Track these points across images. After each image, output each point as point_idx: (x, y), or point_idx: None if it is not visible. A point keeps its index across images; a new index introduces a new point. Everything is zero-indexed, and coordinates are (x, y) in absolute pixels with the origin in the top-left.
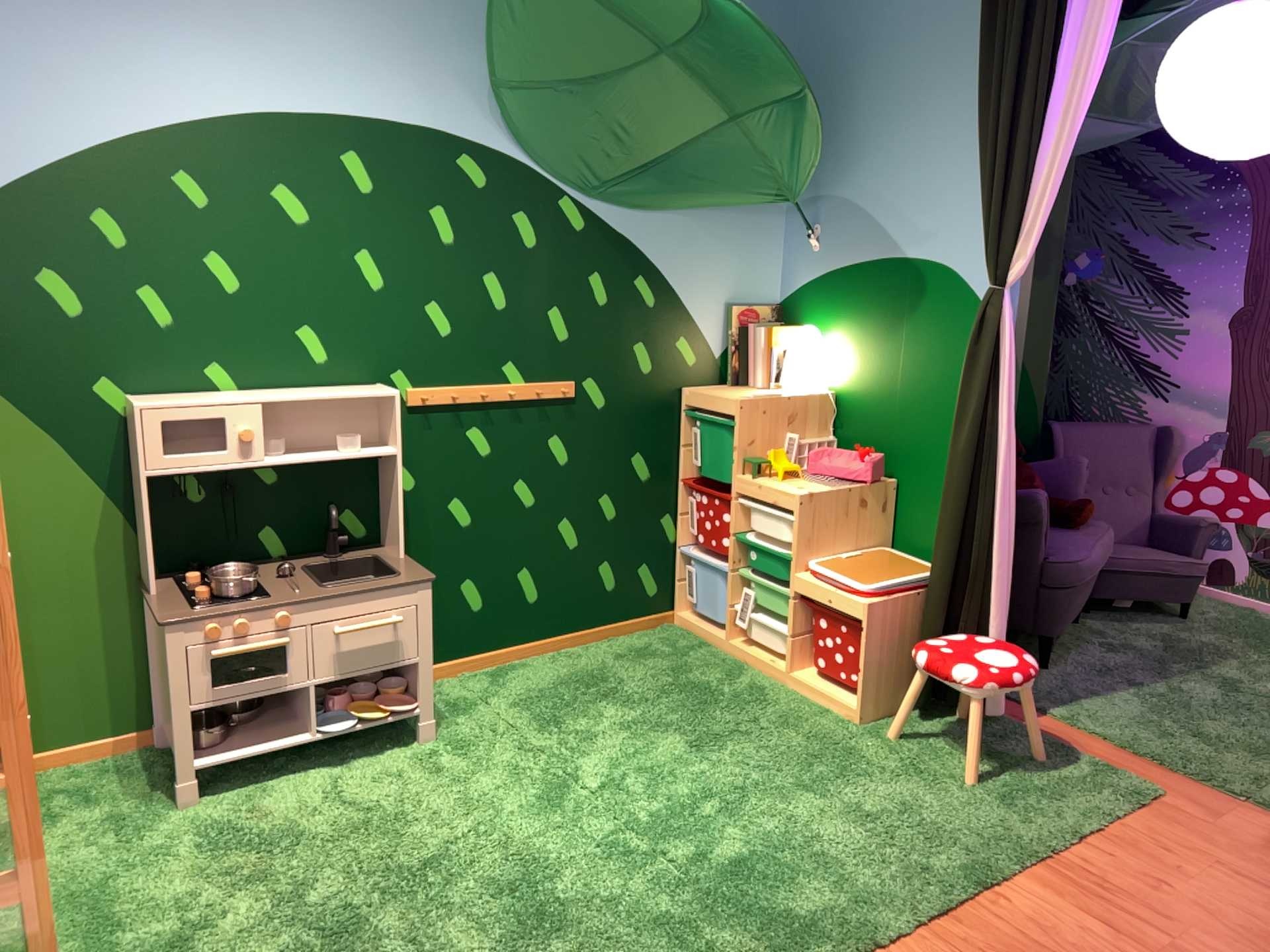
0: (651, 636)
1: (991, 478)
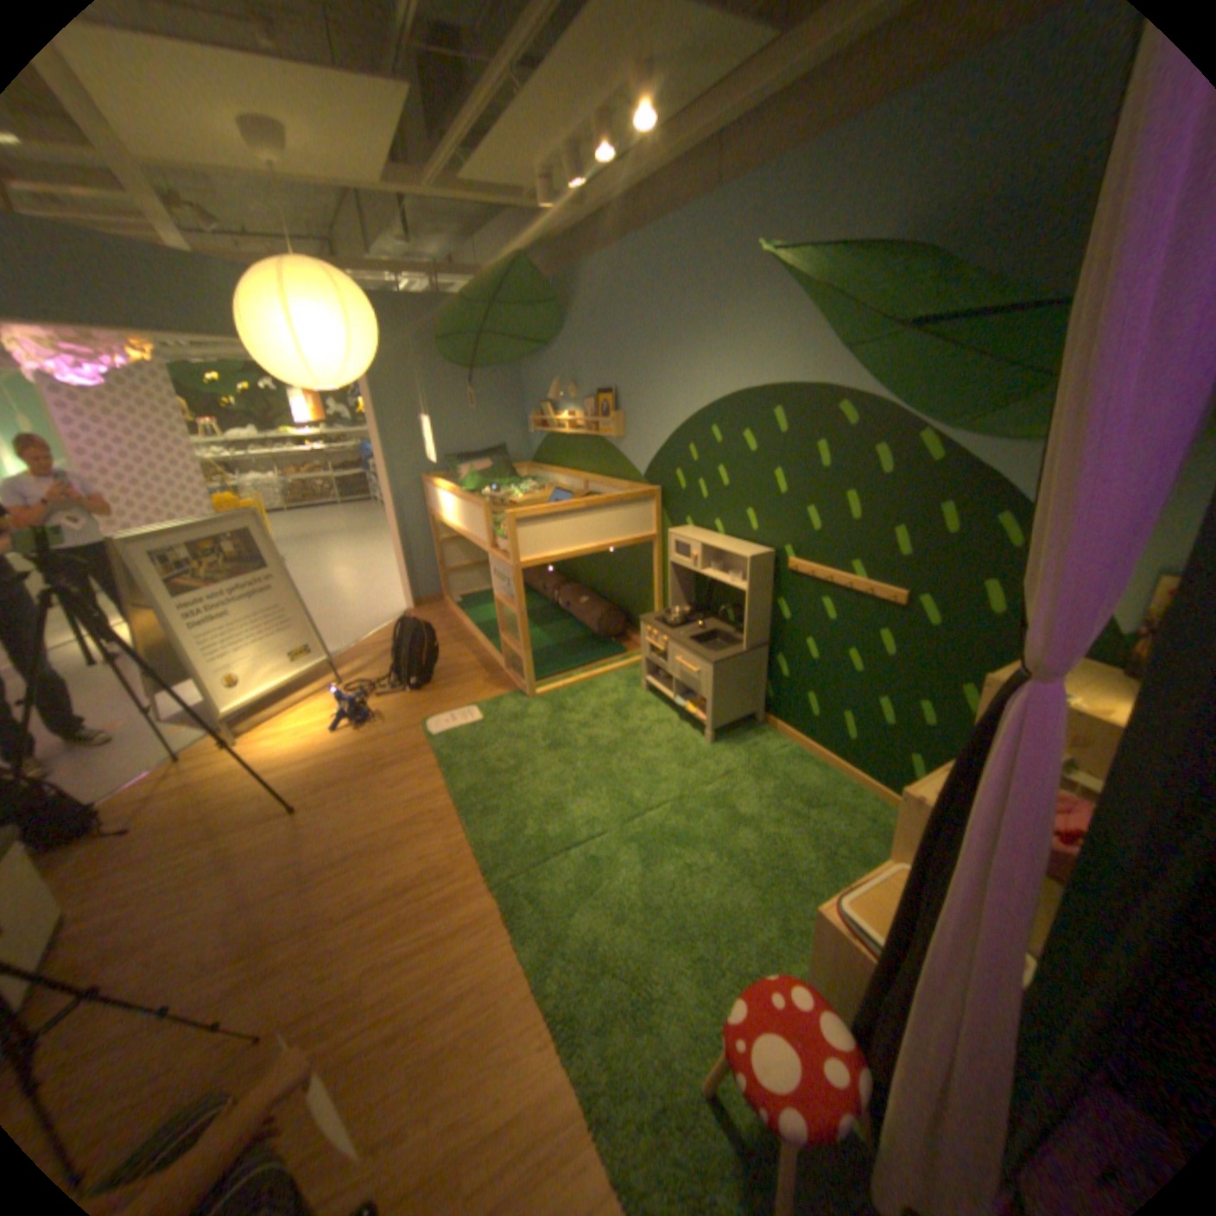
0: None
1: (928, 939)
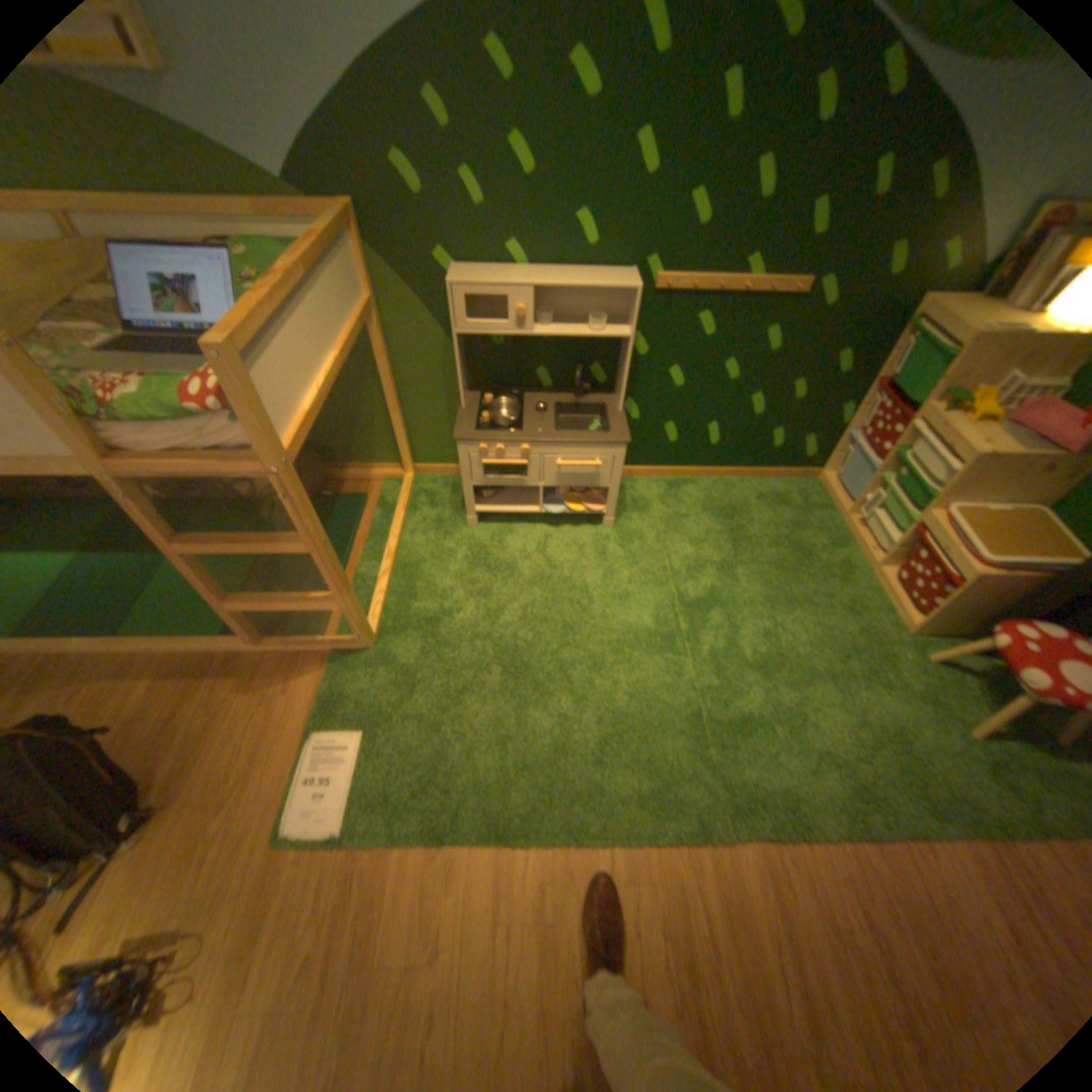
0: (793, 485)
1: None
